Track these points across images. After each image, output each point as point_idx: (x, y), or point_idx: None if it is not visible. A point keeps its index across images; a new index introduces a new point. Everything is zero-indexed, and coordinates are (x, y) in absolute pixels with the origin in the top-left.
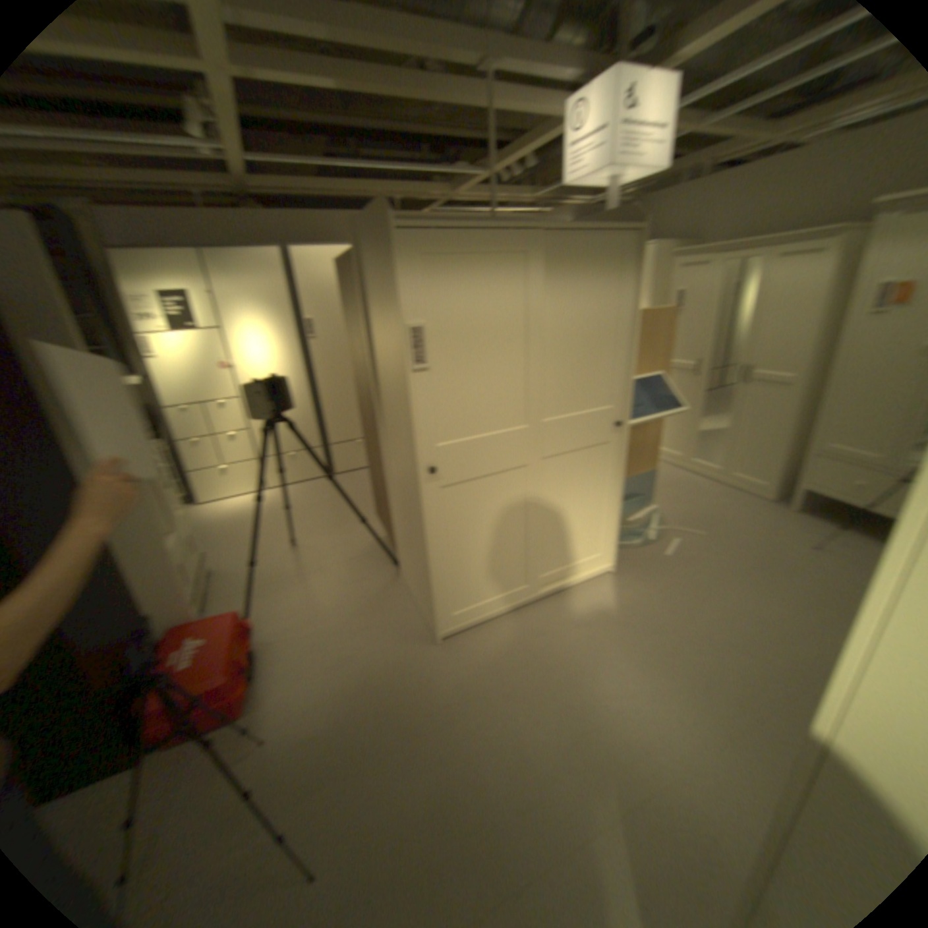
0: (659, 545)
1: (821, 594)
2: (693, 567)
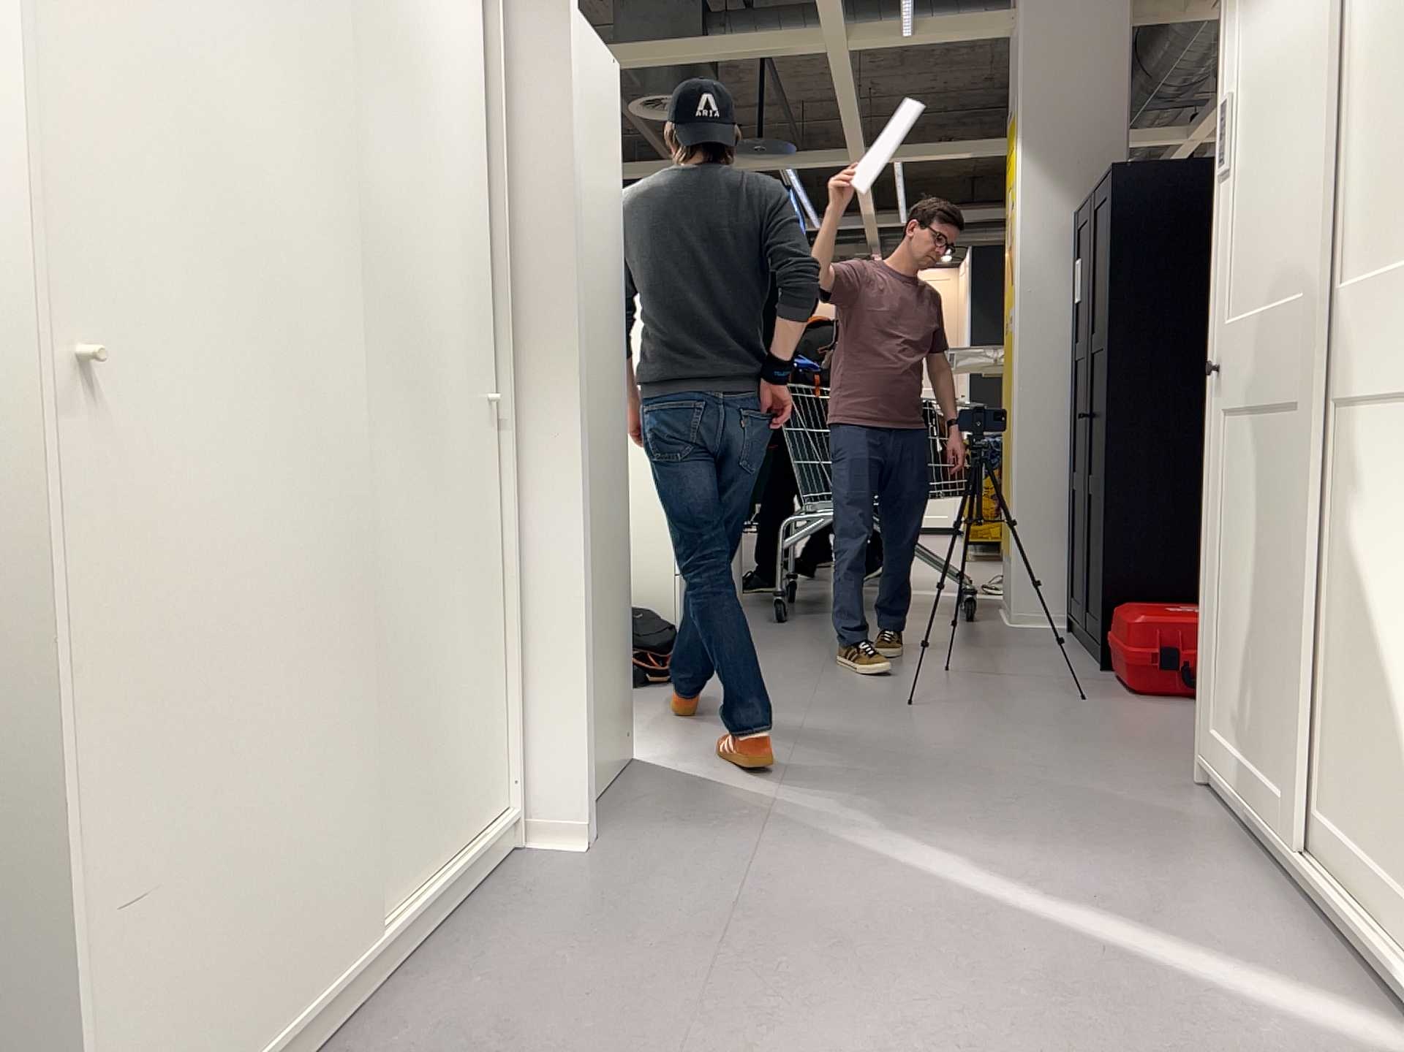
0: None
1: None
2: None
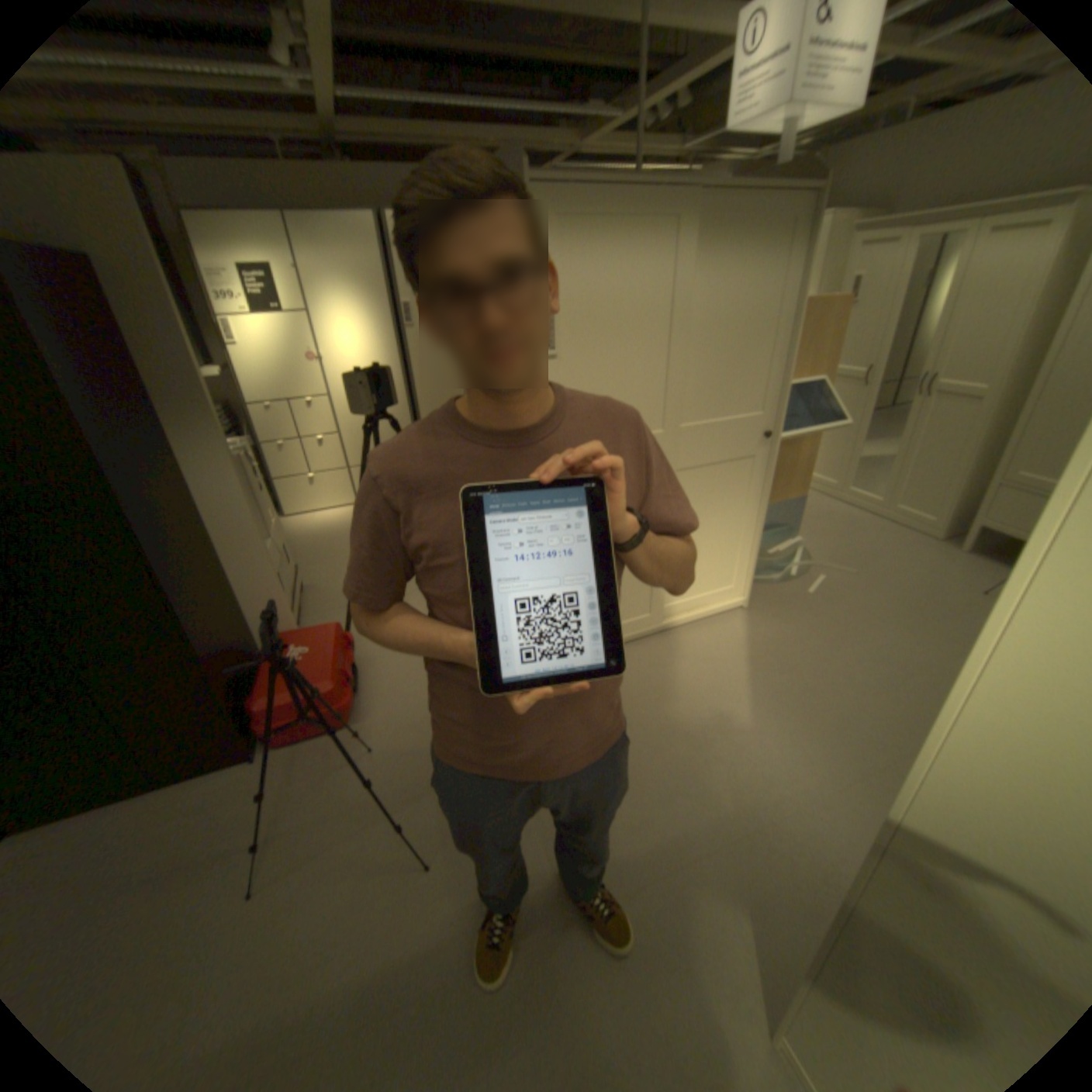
0: (799, 582)
1: None
2: (837, 607)
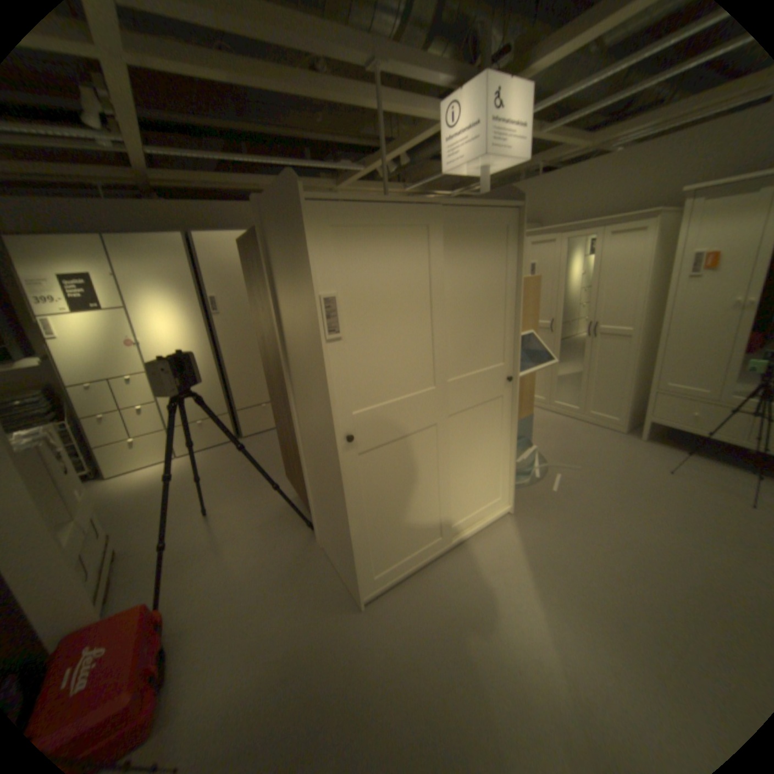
0: (543, 482)
1: (688, 515)
2: (577, 500)
